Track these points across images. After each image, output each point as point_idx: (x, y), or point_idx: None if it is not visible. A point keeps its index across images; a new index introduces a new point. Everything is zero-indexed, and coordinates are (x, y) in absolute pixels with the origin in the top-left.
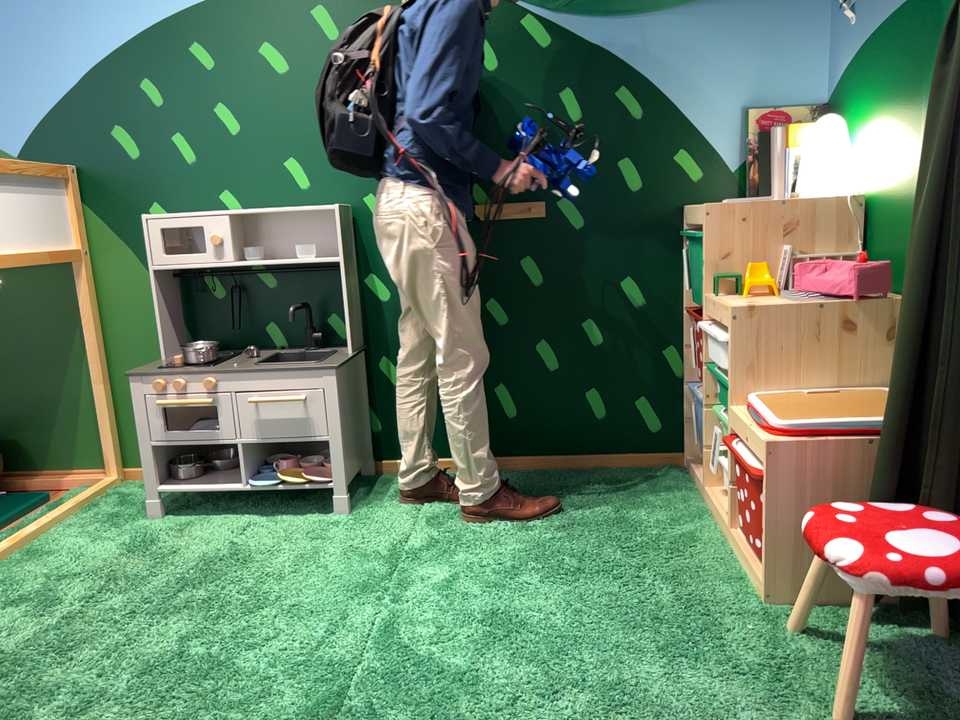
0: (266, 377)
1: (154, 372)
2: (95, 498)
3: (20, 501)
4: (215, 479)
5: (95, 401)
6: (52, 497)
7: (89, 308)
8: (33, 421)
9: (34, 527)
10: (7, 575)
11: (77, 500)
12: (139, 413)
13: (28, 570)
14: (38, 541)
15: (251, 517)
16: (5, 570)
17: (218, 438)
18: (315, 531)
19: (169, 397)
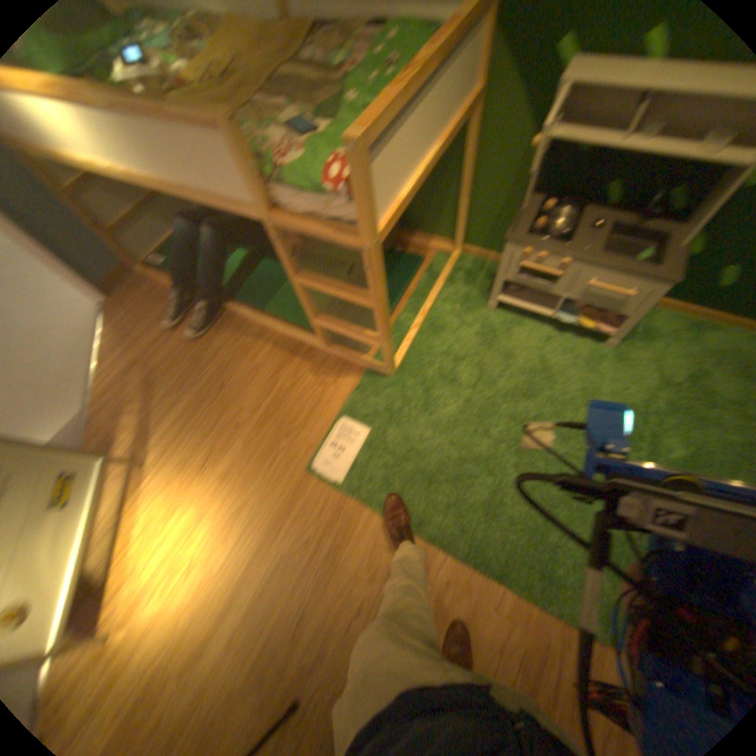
0: (612, 272)
1: (525, 244)
2: (450, 273)
3: (410, 264)
4: (530, 297)
5: (455, 205)
6: (423, 258)
7: (472, 145)
8: (414, 206)
9: (428, 303)
10: (425, 345)
11: (443, 278)
12: (504, 263)
13: (434, 343)
14: (431, 313)
15: (546, 328)
16: (422, 338)
17: (550, 291)
18: (589, 361)
19: (529, 261)
